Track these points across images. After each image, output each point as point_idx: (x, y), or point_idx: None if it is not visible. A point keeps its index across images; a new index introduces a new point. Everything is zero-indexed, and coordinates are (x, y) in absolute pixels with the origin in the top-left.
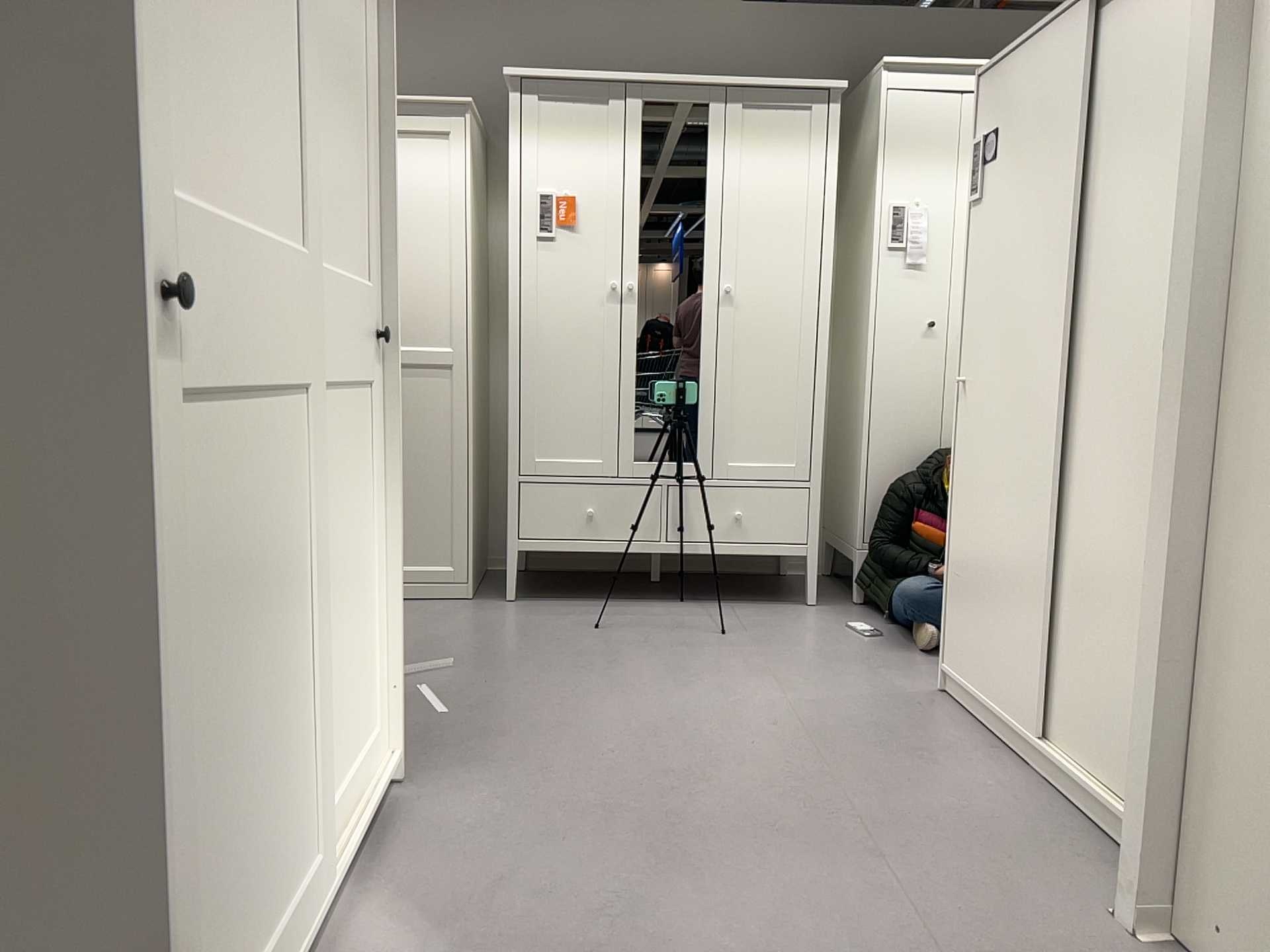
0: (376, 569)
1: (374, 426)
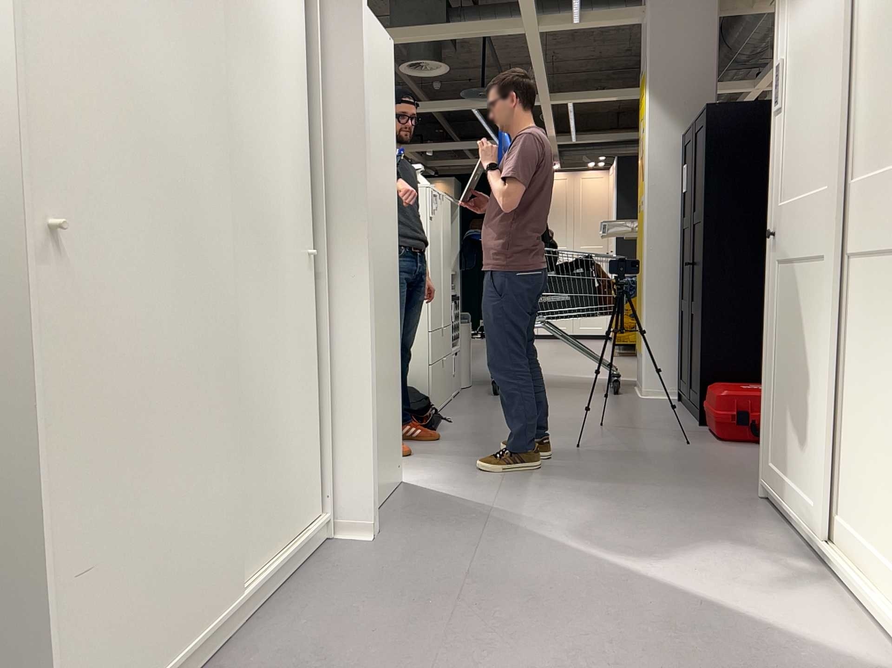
0: None
1: None
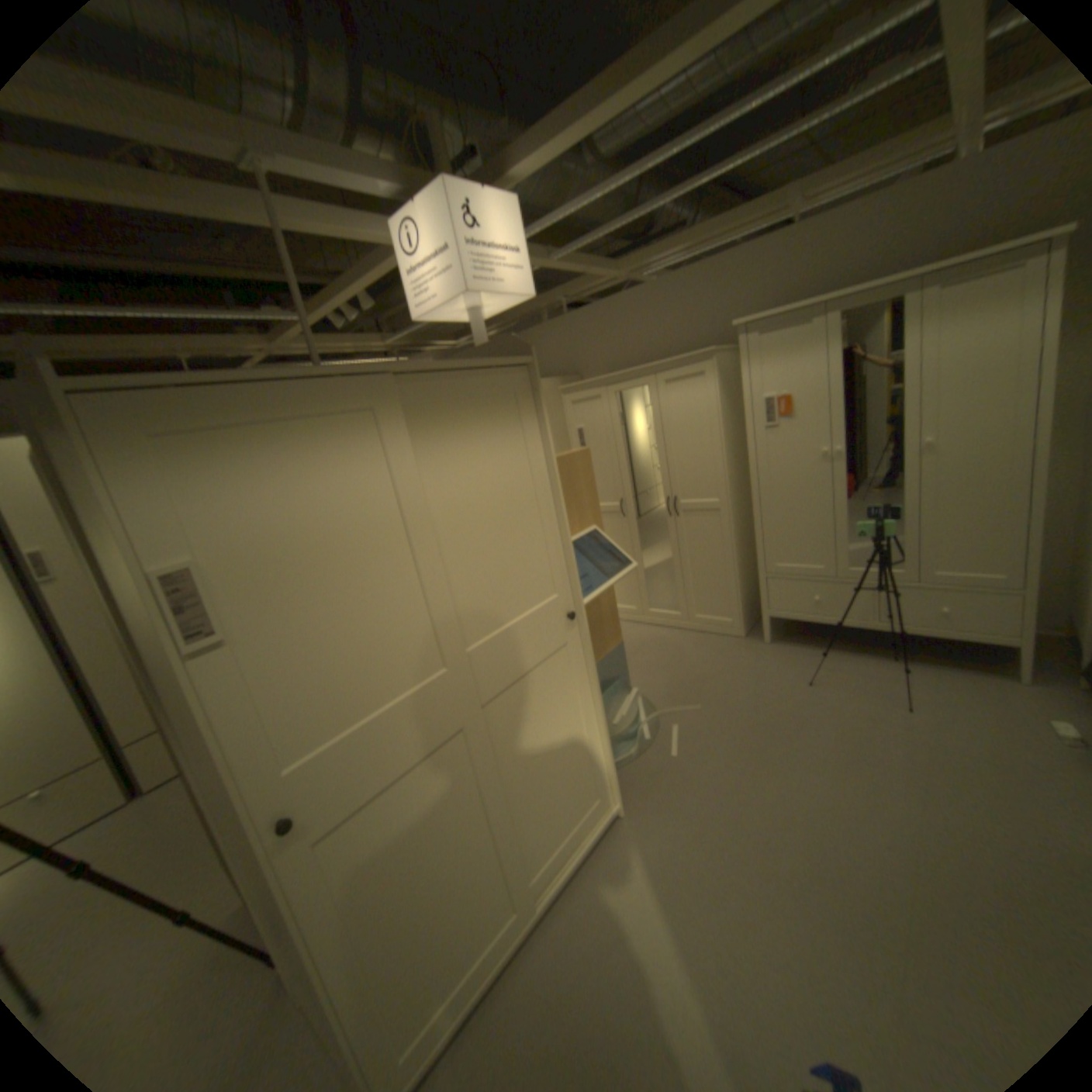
0: (589, 726)
1: (575, 660)
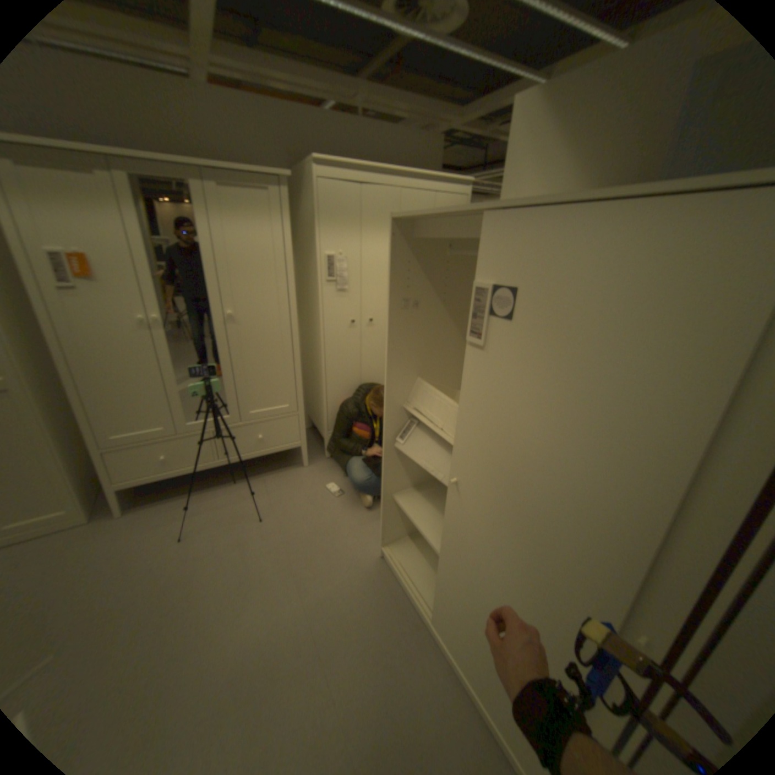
0: None
1: None
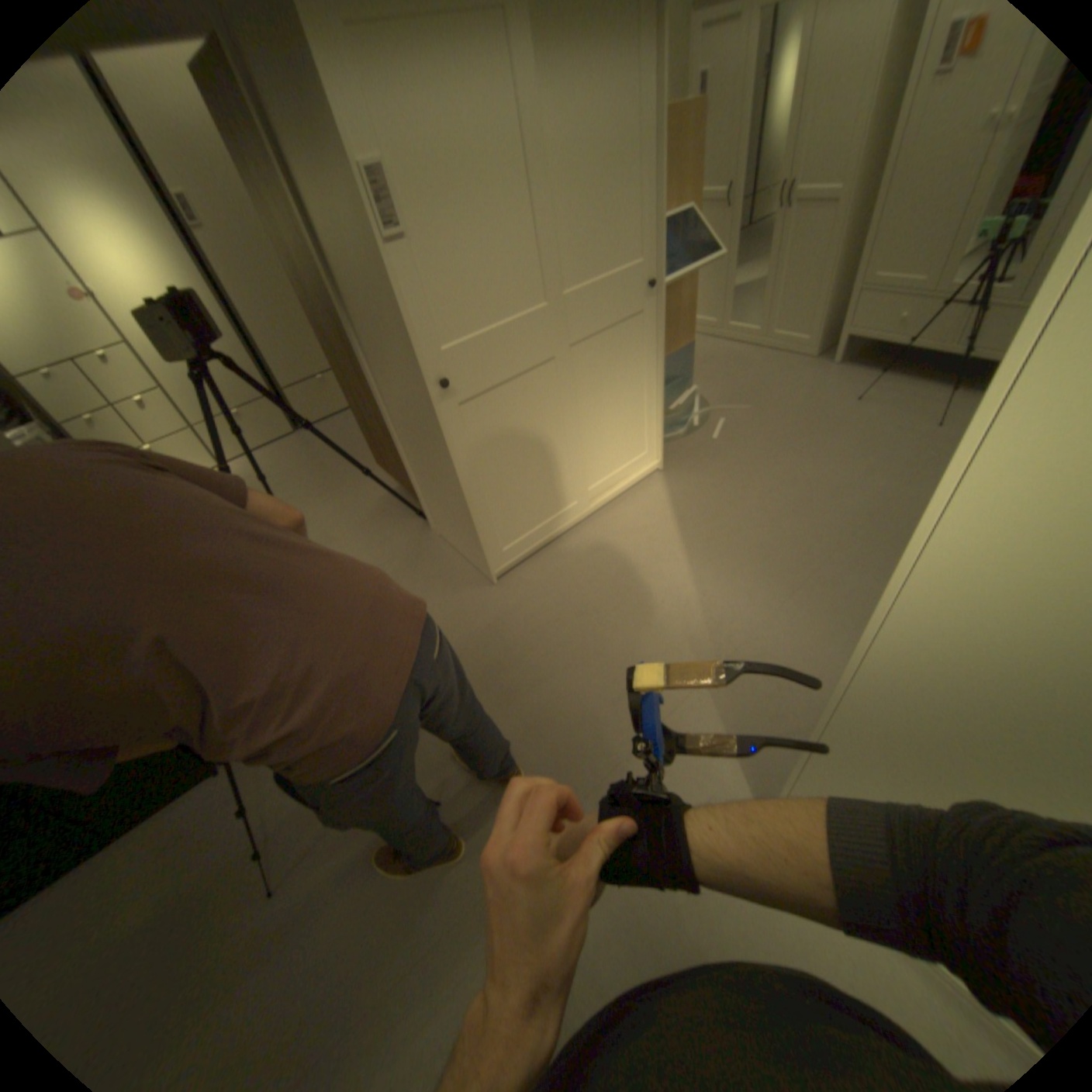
0: (650, 391)
1: (648, 329)
